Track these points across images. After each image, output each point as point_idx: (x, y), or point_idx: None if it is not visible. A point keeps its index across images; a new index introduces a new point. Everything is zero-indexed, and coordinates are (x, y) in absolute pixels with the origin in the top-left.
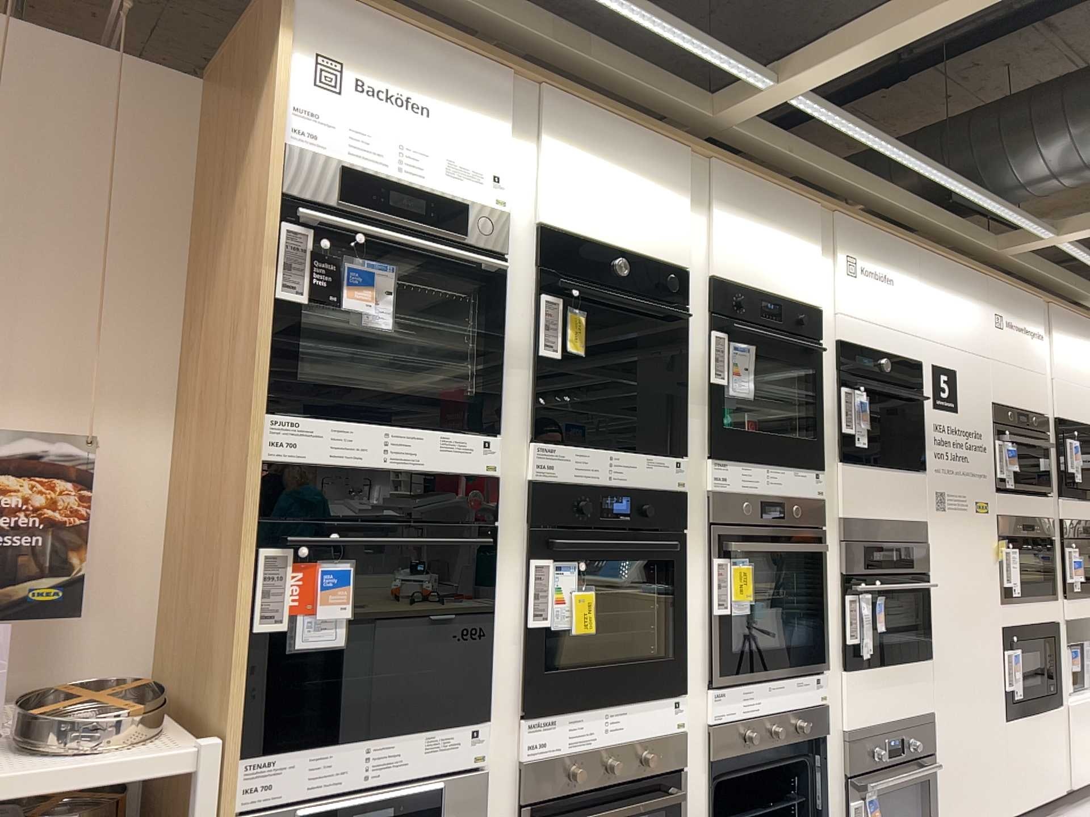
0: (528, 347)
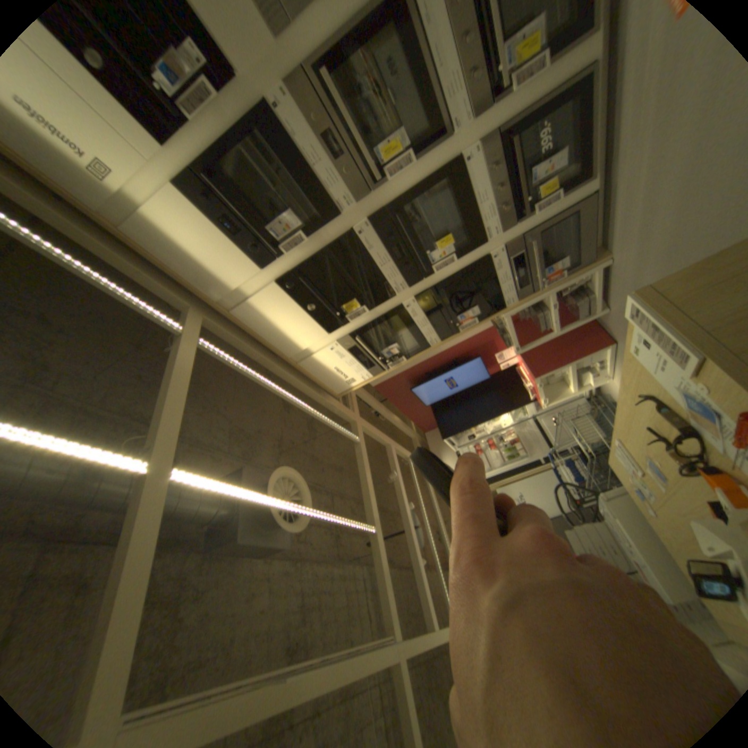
0: (368, 311)
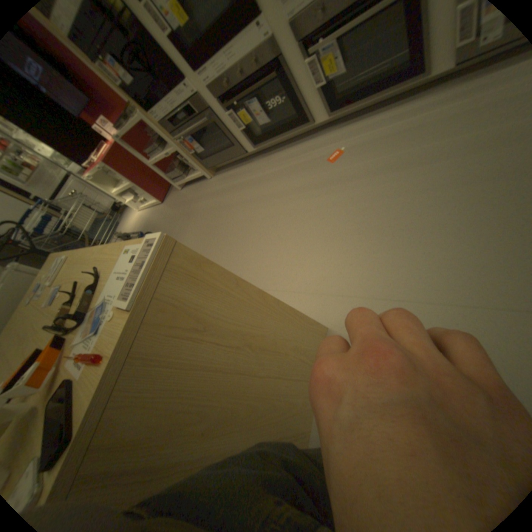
0: None
